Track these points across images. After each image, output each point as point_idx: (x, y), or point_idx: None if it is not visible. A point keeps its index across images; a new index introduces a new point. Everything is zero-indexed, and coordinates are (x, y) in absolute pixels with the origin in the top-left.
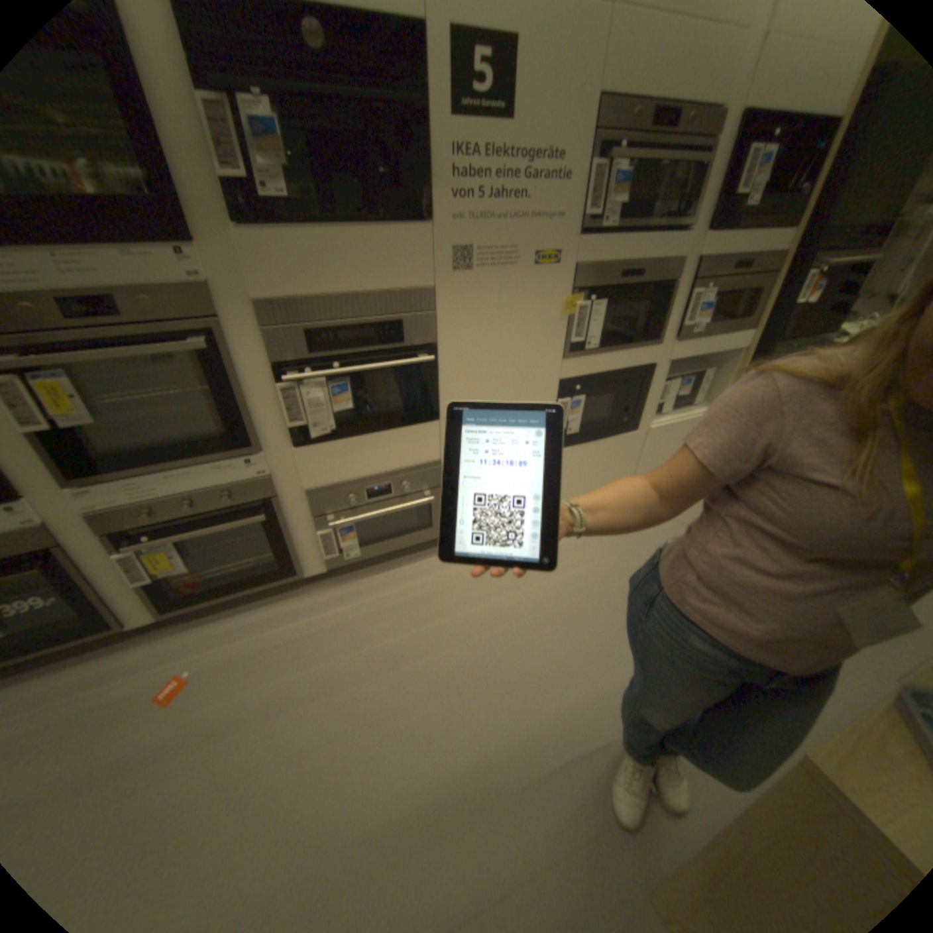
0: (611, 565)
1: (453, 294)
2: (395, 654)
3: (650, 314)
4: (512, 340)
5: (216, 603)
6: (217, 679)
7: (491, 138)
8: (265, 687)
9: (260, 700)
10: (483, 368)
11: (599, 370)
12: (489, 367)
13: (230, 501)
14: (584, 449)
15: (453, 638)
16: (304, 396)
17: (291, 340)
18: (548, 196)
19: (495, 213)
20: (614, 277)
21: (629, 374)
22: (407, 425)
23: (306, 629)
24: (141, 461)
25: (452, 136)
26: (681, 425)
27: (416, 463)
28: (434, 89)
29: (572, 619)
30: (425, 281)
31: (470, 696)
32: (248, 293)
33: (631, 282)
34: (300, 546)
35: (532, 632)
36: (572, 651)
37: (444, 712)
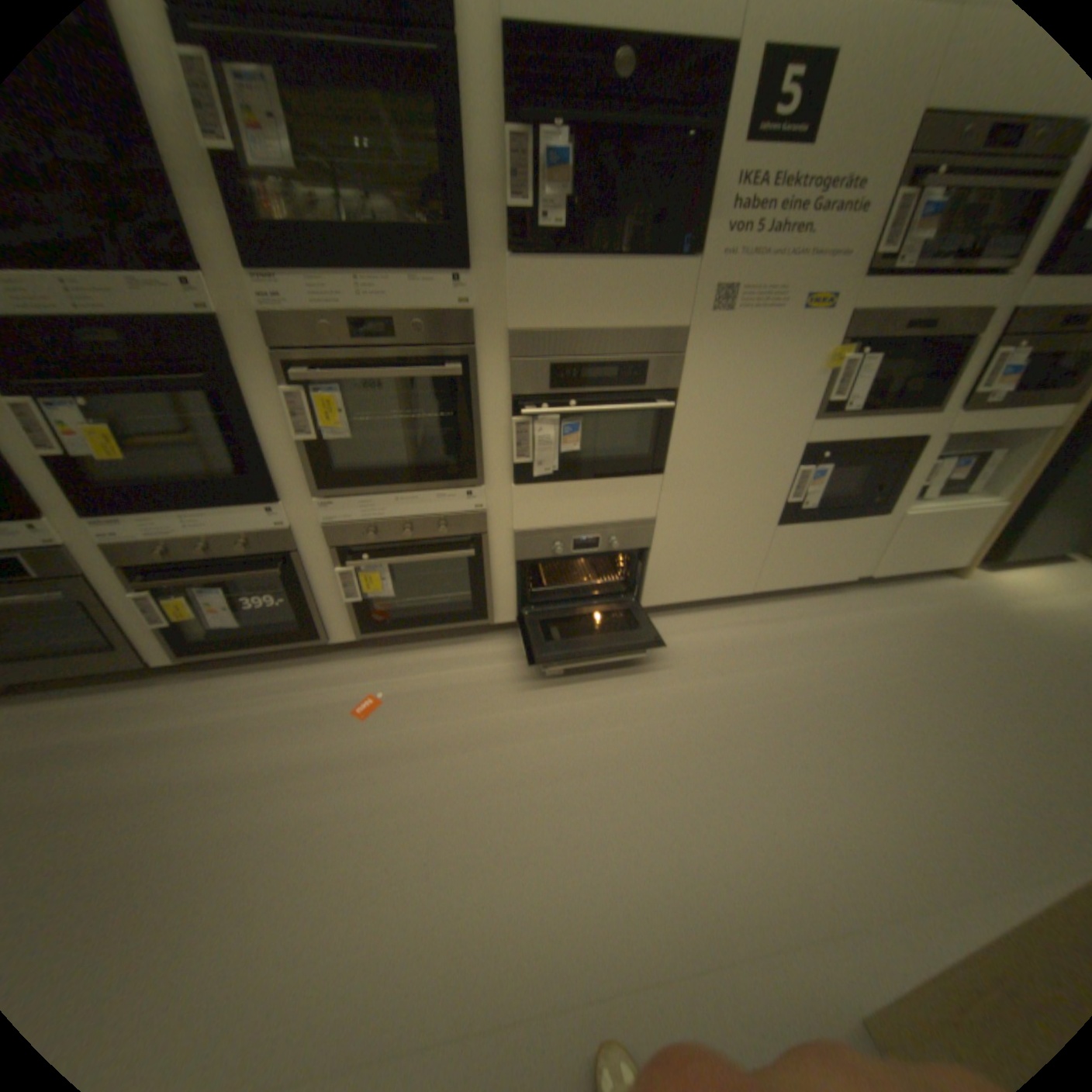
0: (837, 669)
1: (708, 336)
2: (583, 716)
3: (936, 374)
4: (762, 393)
5: (408, 634)
6: (409, 706)
7: (785, 165)
8: (453, 723)
9: (450, 734)
10: (722, 421)
11: (858, 437)
12: (729, 421)
13: (446, 531)
14: (819, 529)
15: (646, 713)
16: (536, 433)
17: (537, 373)
18: (838, 230)
19: (772, 248)
20: (898, 328)
21: (893, 445)
22: (629, 476)
23: (493, 675)
24: (379, 480)
25: (743, 163)
26: (950, 515)
27: (629, 518)
28: (734, 113)
29: (786, 719)
30: (681, 320)
31: (664, 775)
32: (507, 323)
33: (918, 335)
34: (496, 590)
35: (736, 724)
36: (783, 752)
37: (636, 785)
